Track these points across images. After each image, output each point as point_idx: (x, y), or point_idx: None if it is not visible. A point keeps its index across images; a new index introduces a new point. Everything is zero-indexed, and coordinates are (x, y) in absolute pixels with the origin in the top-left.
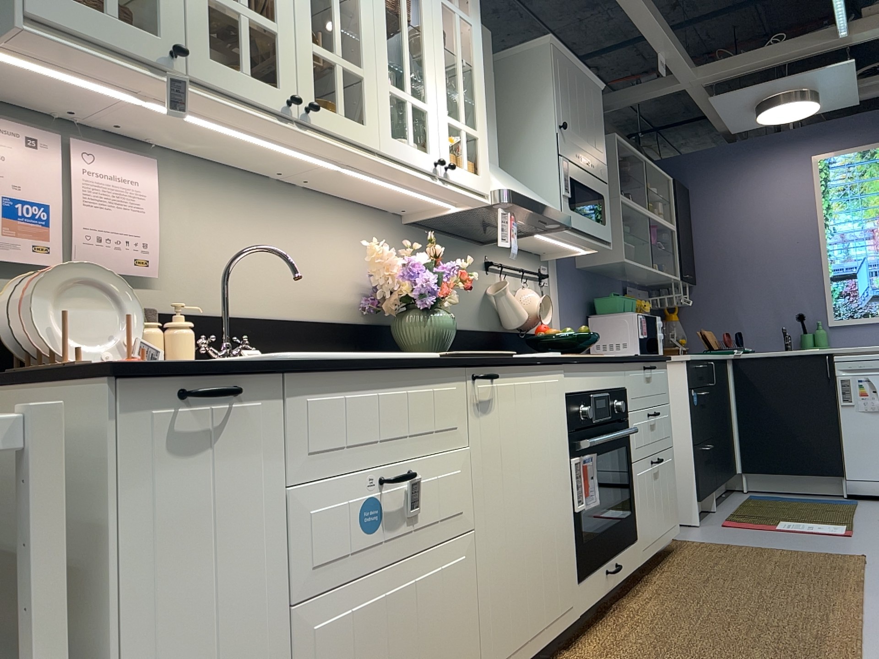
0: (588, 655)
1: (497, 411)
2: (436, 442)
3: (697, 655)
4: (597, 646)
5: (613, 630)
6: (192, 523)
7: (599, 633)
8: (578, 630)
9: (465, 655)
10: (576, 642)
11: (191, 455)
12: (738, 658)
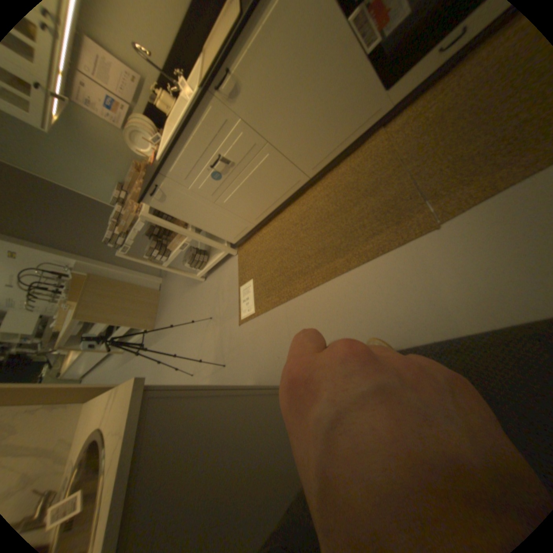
0: (392, 130)
1: (245, 83)
2: (222, 134)
3: (440, 139)
4: (404, 120)
5: (431, 98)
6: (181, 205)
7: (421, 101)
8: (417, 95)
9: (291, 175)
10: (400, 114)
11: (167, 199)
12: (459, 147)
